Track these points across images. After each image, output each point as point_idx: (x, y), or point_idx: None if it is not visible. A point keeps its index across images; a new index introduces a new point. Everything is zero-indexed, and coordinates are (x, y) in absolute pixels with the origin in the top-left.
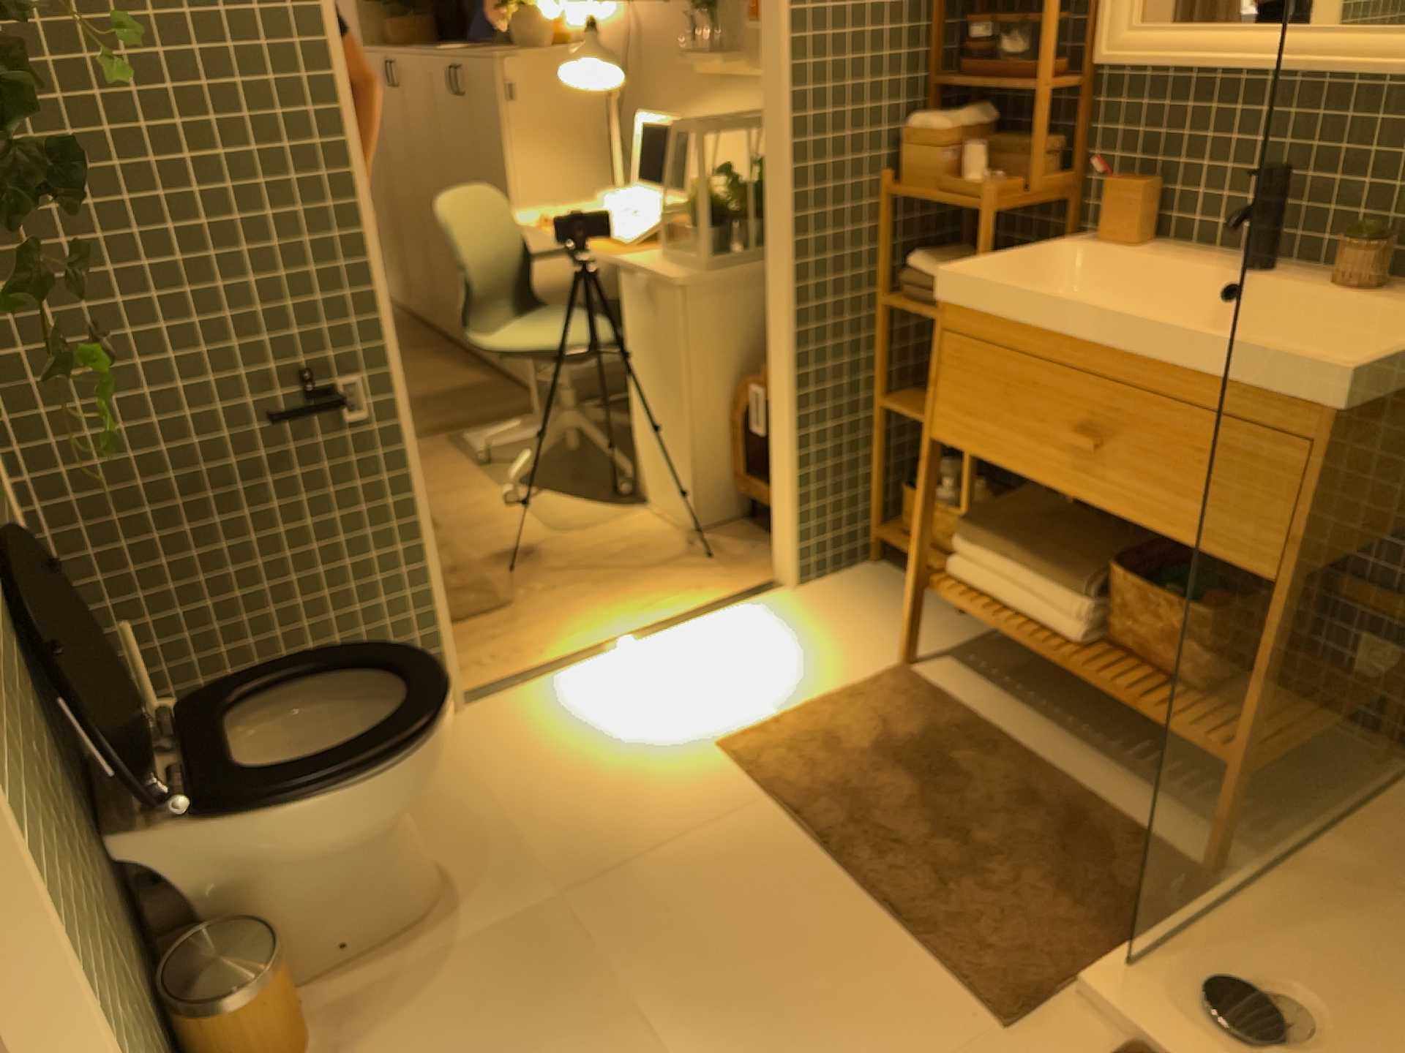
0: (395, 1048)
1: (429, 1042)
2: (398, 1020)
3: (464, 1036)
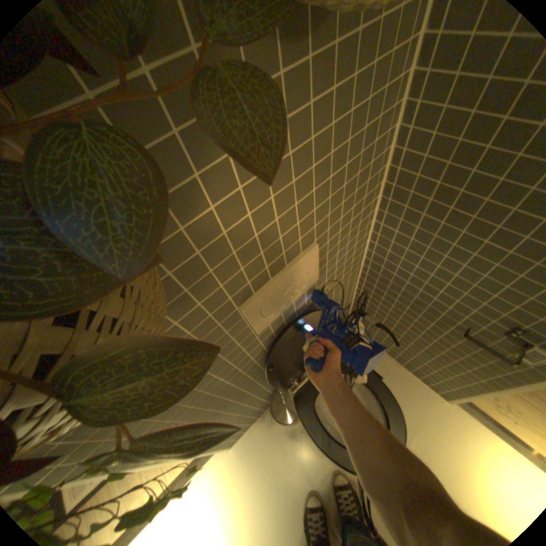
0: (300, 456)
1: (305, 468)
2: (309, 452)
3: (309, 481)
